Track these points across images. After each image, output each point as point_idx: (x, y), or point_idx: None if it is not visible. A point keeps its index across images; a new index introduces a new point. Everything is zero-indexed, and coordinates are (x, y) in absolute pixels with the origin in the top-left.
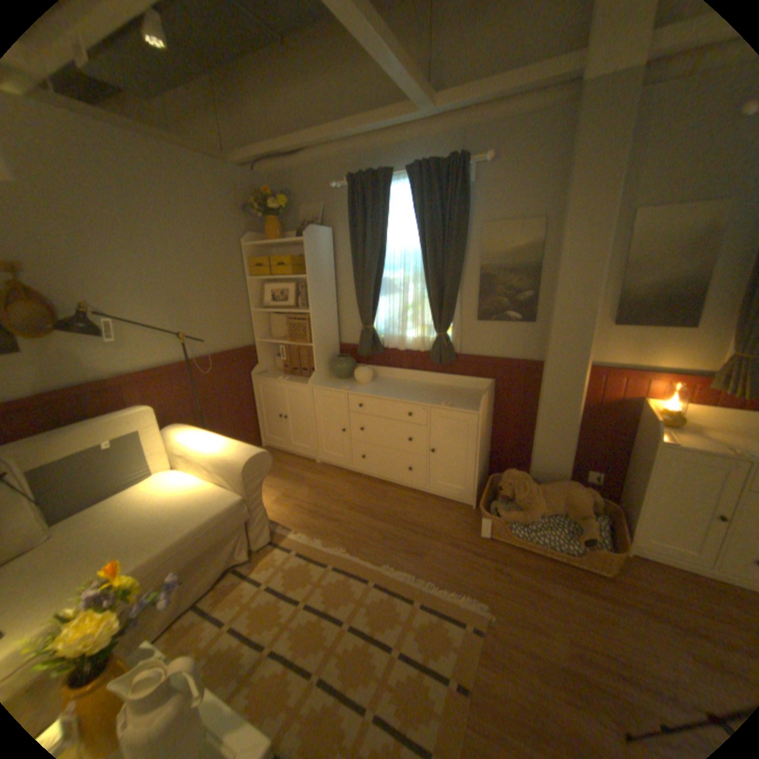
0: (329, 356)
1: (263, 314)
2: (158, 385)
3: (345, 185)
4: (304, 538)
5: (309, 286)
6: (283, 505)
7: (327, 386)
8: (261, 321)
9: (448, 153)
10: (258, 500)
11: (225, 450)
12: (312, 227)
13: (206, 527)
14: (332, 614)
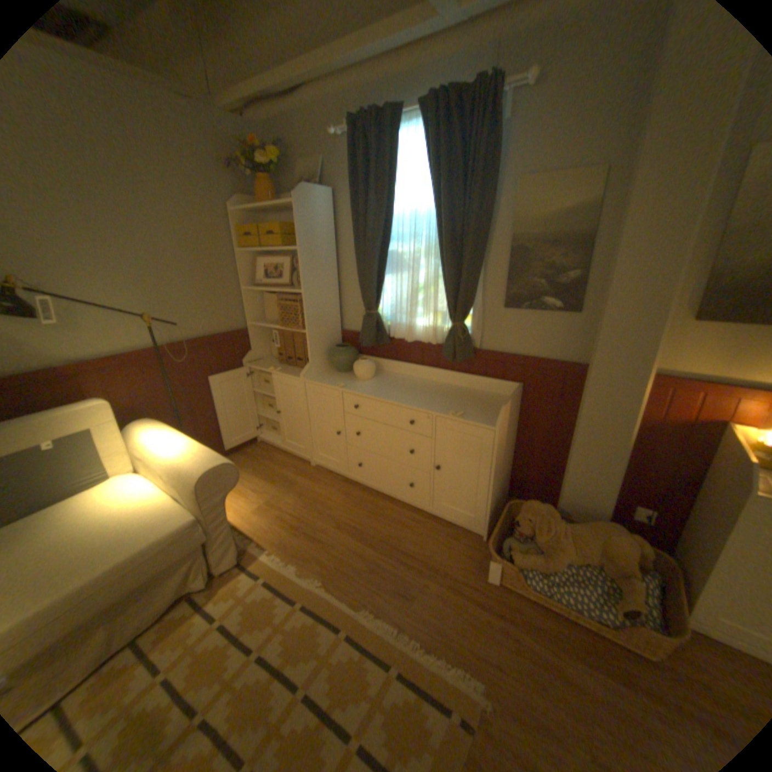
0: (327, 344)
1: (255, 293)
2: (124, 374)
3: (346, 130)
4: (277, 561)
5: (300, 261)
6: (263, 516)
7: (321, 381)
8: (253, 300)
9: (476, 76)
10: (220, 518)
11: (182, 458)
12: (303, 186)
13: (140, 556)
14: (287, 673)
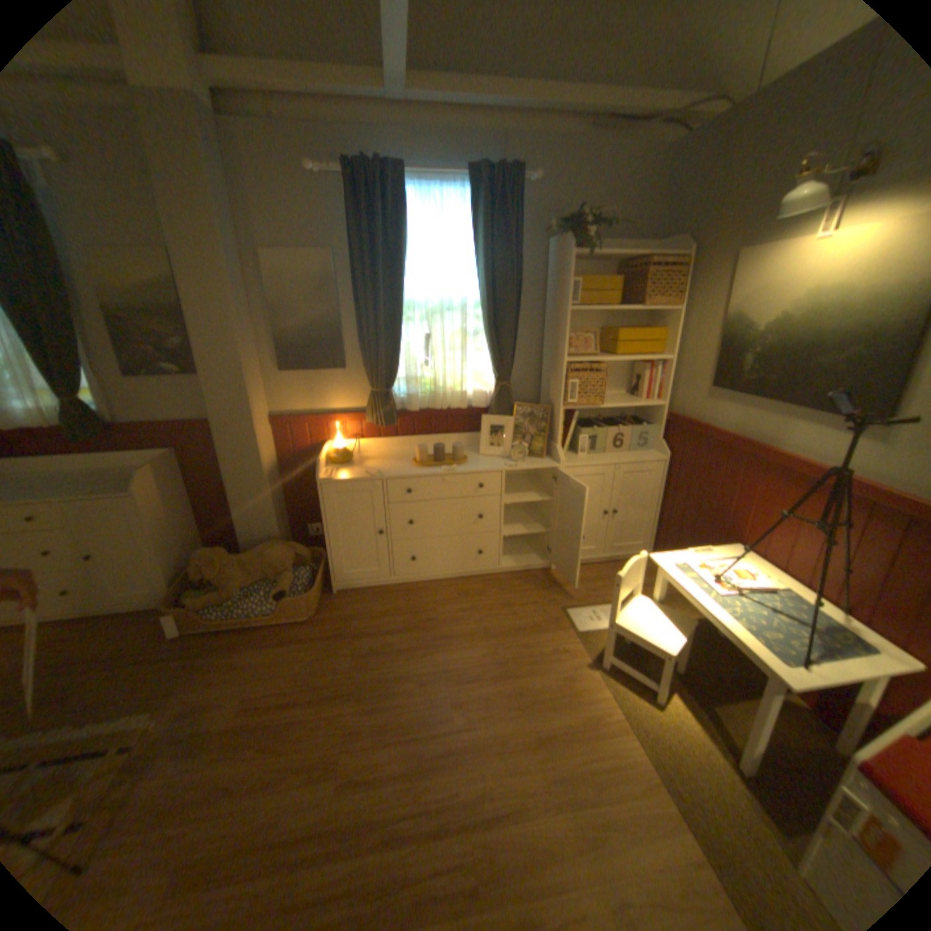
0: None
1: None
2: None
3: None
4: None
5: None
6: None
7: None
8: None
9: None
10: None
11: None
12: None
13: None
14: None
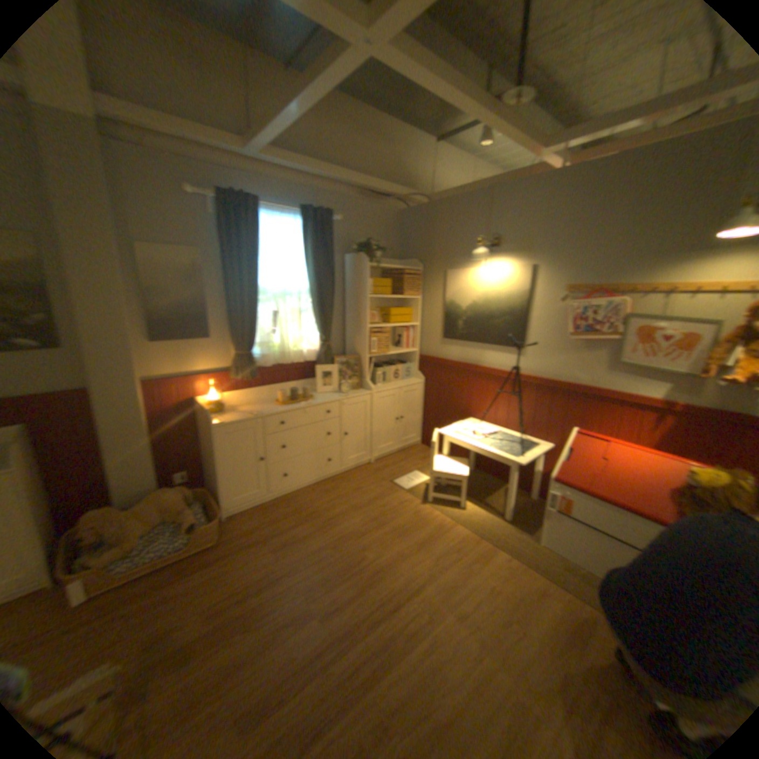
0: None
1: None
2: None
3: None
4: None
5: None
6: None
7: None
8: None
9: None
10: None
11: None
12: None
13: None
14: None
